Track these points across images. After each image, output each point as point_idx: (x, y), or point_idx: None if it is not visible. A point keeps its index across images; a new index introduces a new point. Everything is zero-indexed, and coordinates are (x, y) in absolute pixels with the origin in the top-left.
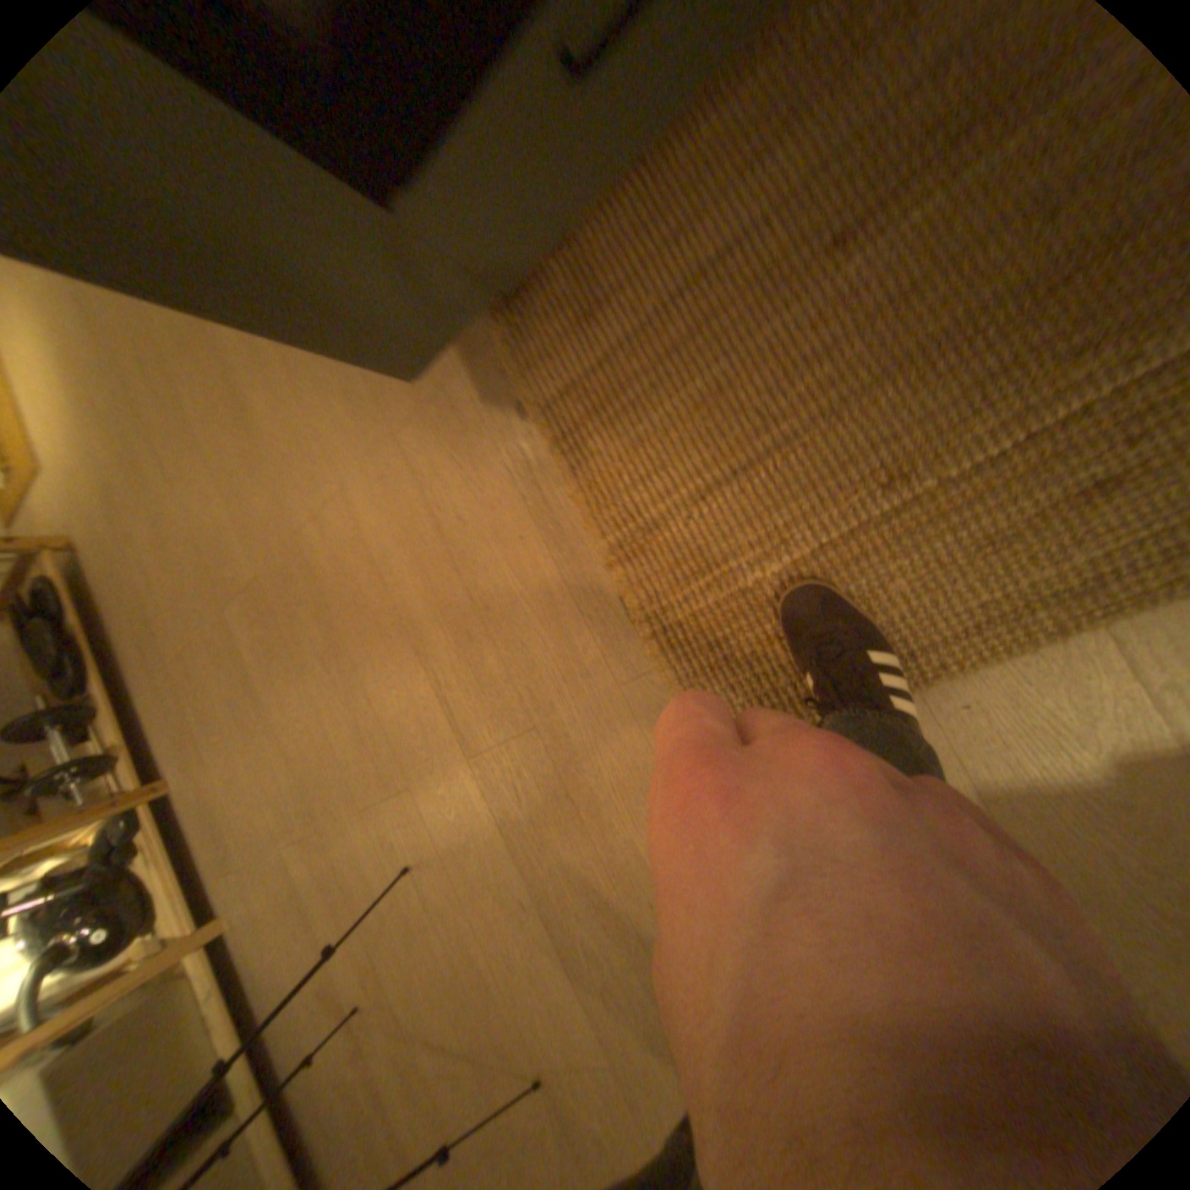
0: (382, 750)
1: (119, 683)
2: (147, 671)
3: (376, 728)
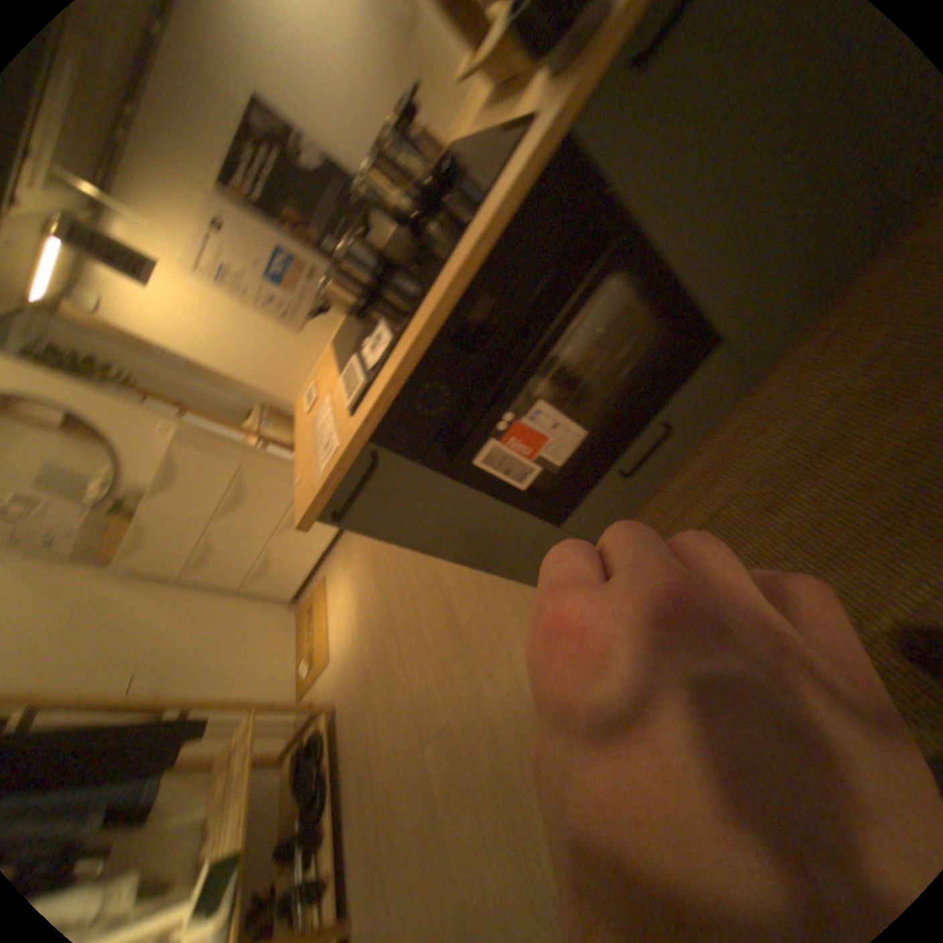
0: (536, 873)
1: (339, 817)
2: (362, 804)
3: (530, 848)
